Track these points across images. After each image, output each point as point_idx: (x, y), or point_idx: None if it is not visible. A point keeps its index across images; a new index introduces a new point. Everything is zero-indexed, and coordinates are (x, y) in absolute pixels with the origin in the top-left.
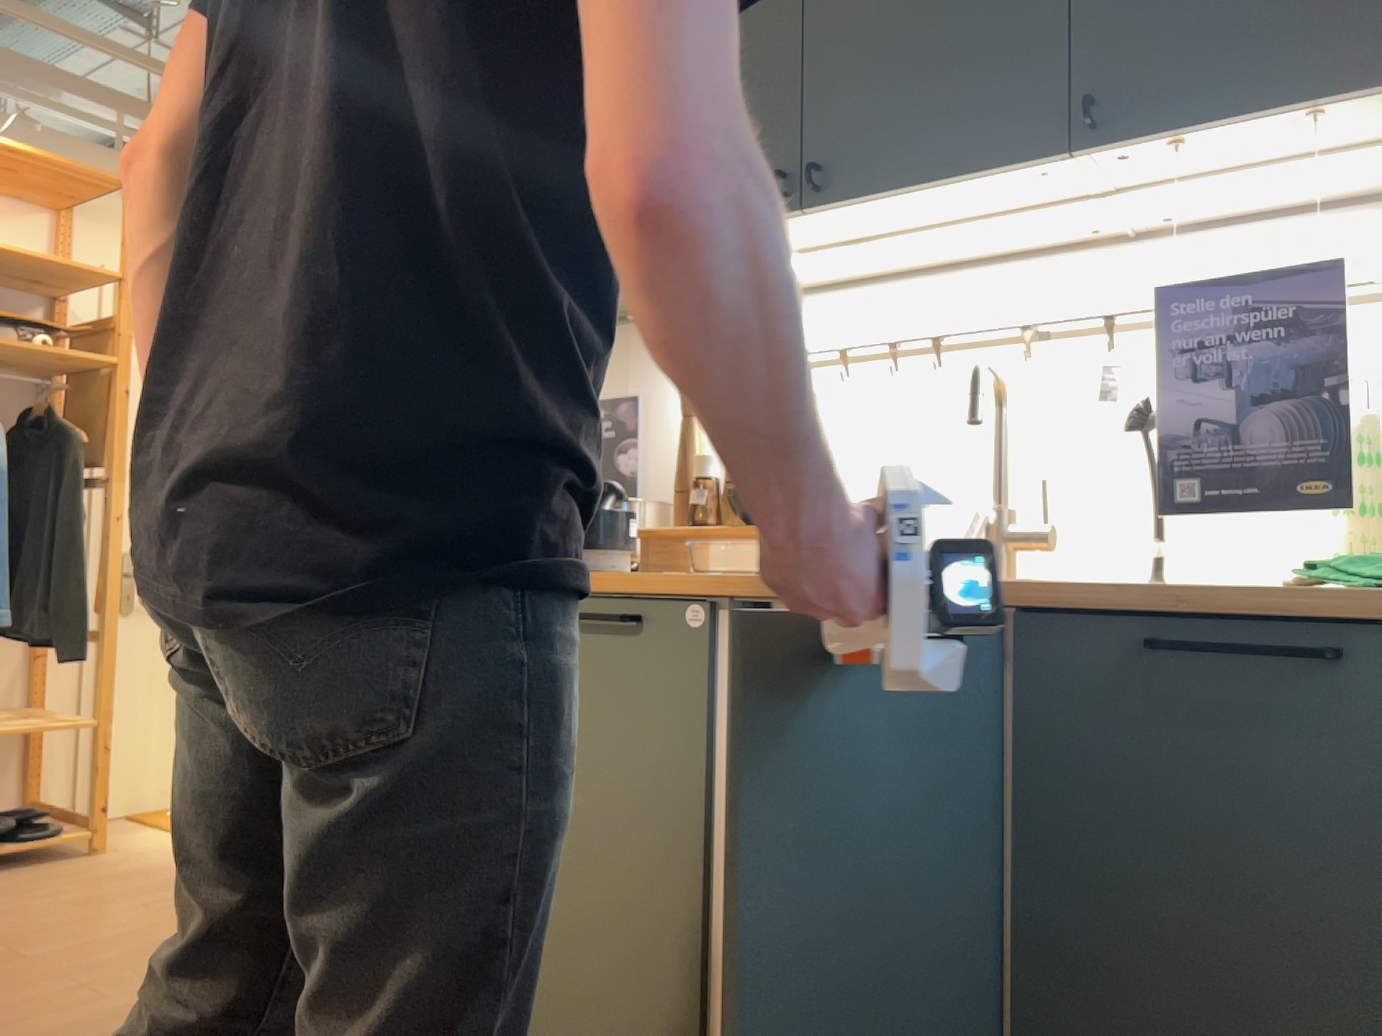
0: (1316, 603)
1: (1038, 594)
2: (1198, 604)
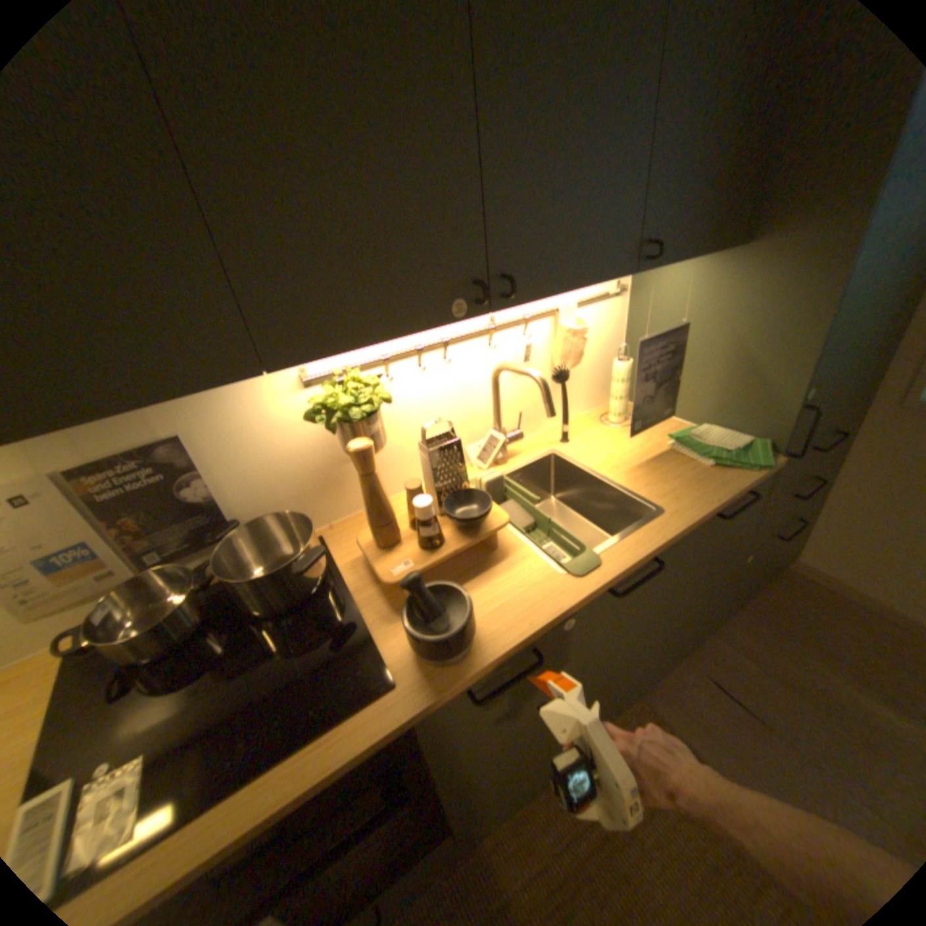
0: (757, 484)
1: (702, 522)
2: (734, 499)
